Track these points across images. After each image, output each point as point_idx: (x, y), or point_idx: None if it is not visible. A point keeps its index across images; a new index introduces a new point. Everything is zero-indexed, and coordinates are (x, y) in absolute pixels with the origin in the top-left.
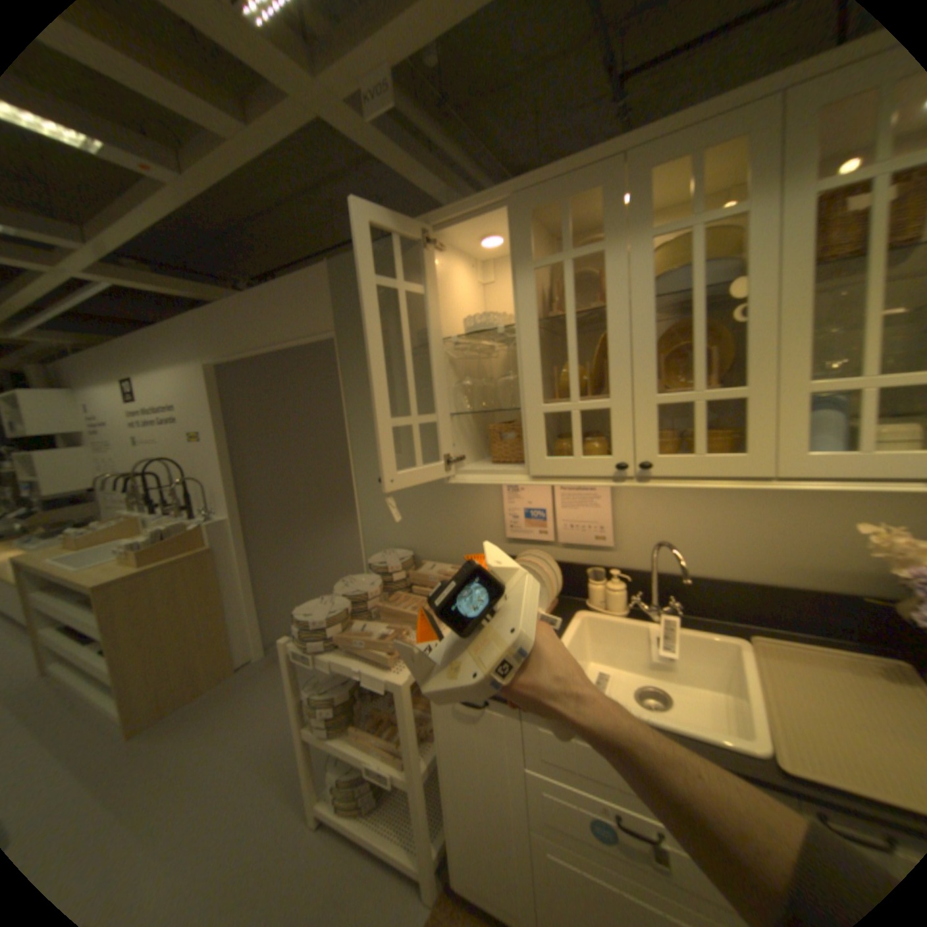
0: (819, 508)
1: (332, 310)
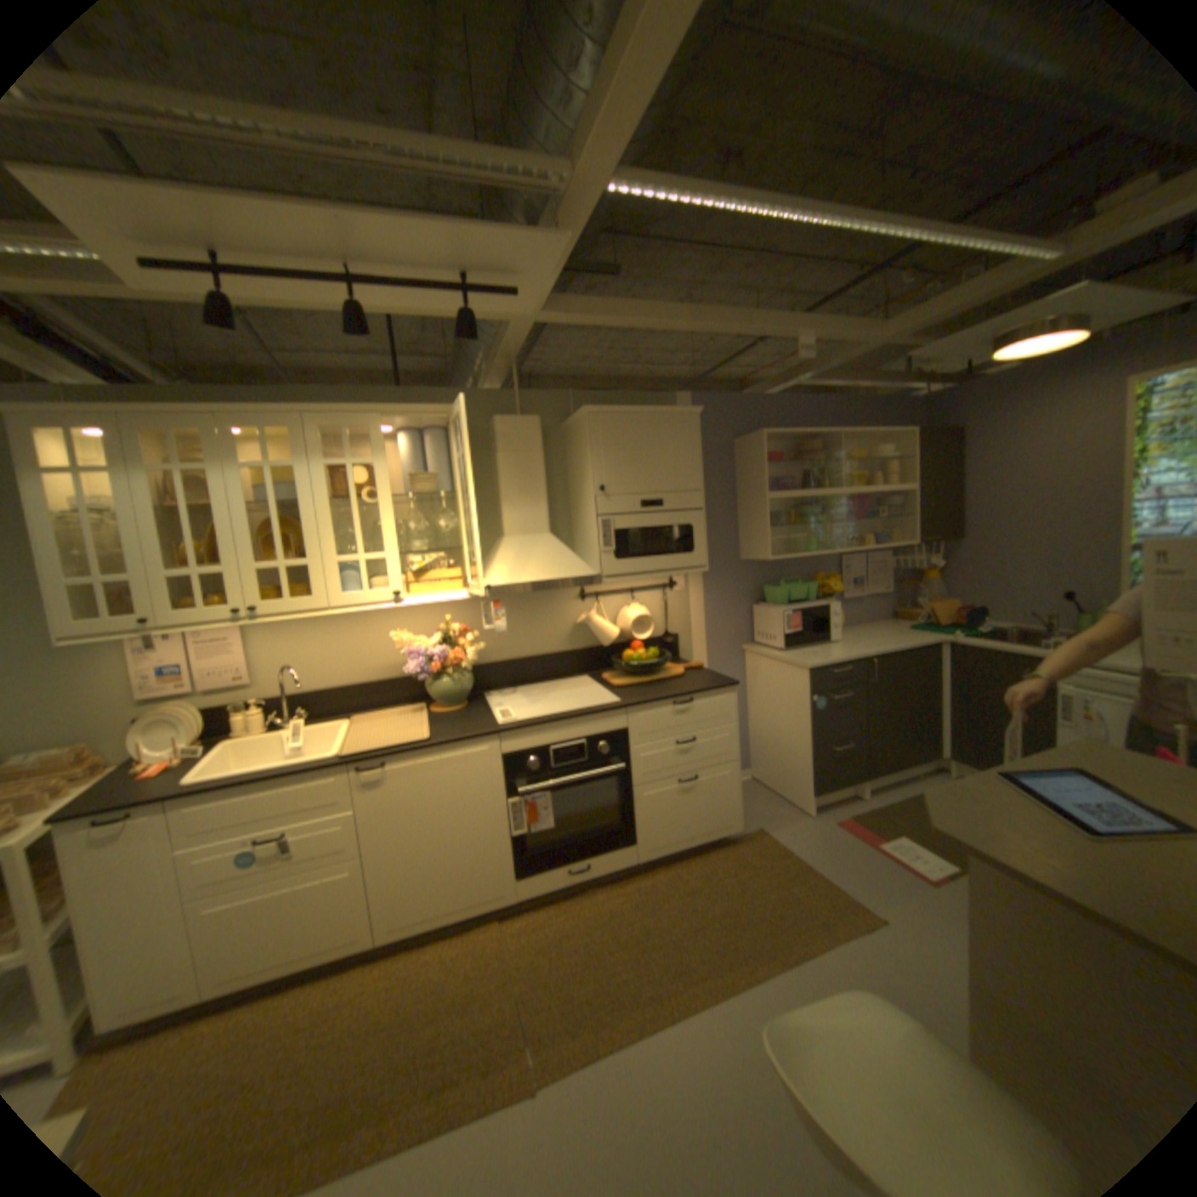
0: (380, 629)
1: None
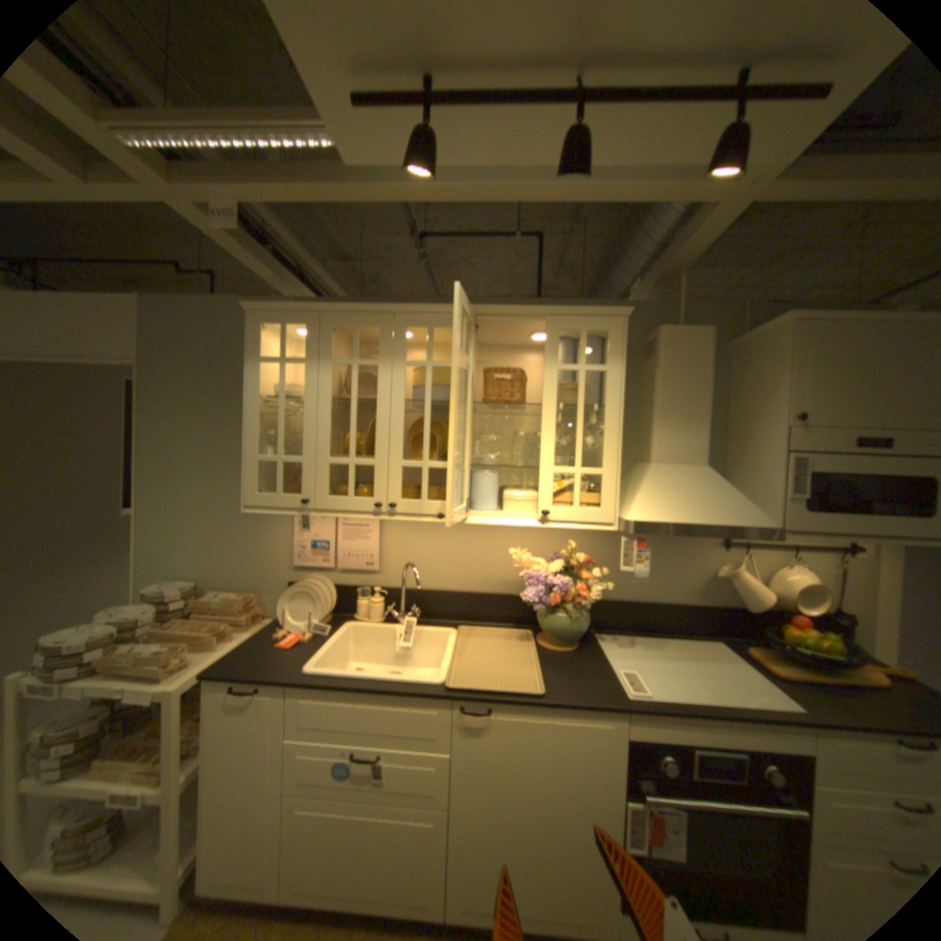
0: (497, 541)
1: (136, 341)
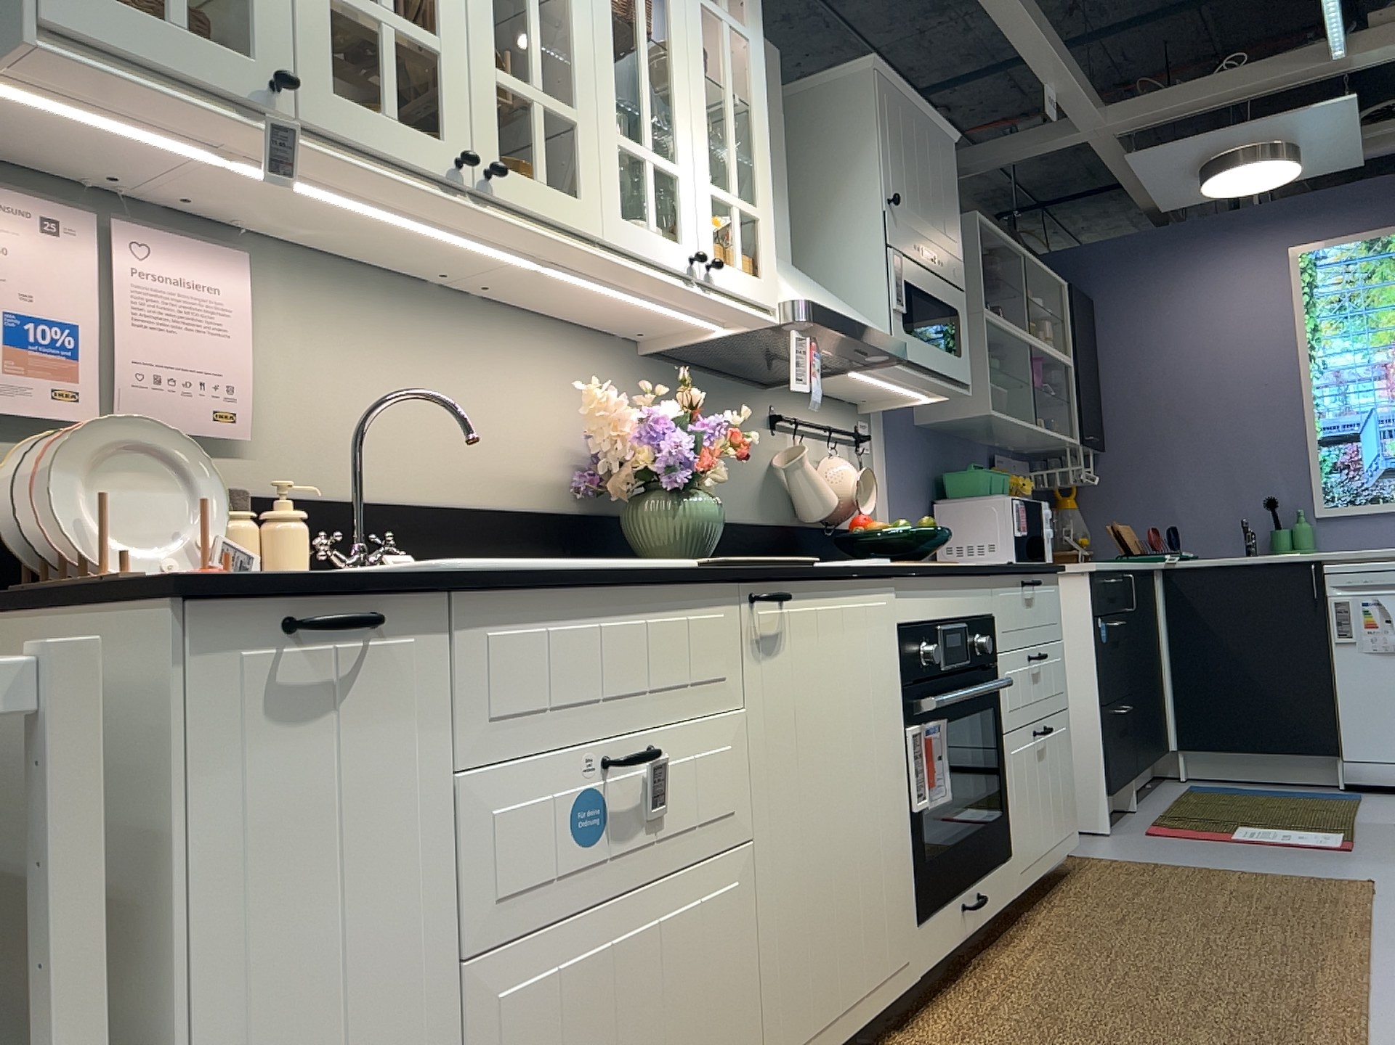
0: (507, 384)
1: None
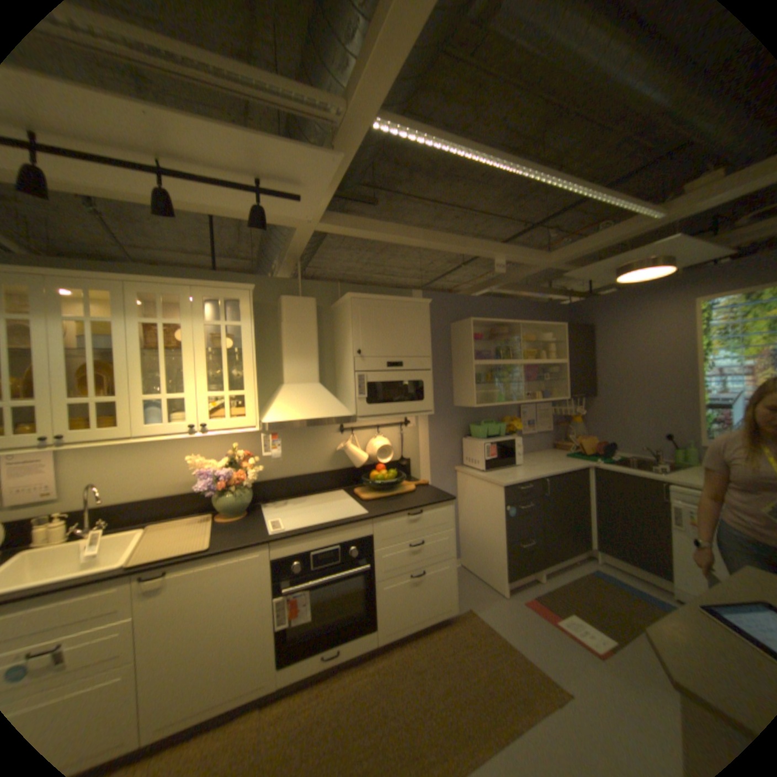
0: (177, 453)
1: None
